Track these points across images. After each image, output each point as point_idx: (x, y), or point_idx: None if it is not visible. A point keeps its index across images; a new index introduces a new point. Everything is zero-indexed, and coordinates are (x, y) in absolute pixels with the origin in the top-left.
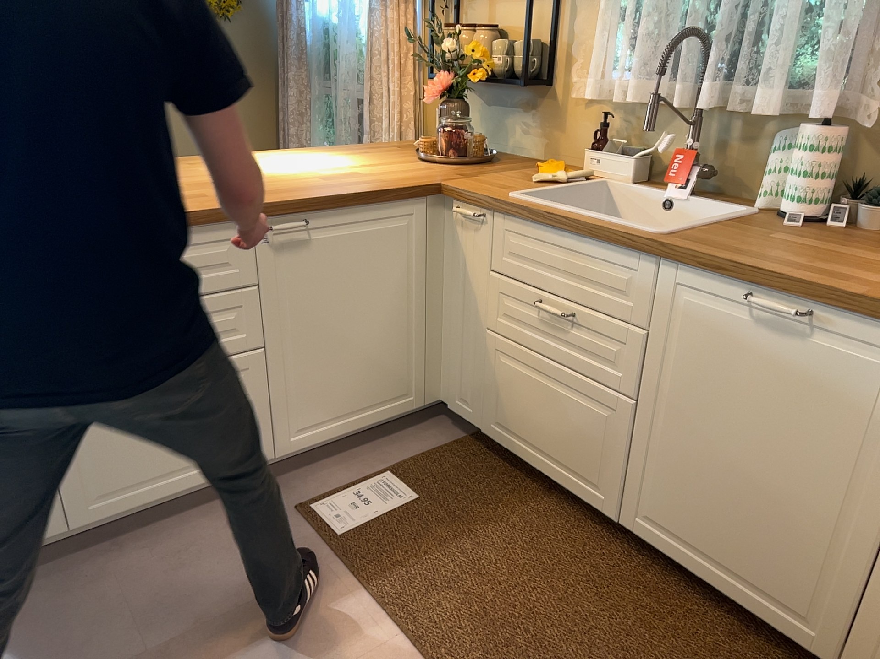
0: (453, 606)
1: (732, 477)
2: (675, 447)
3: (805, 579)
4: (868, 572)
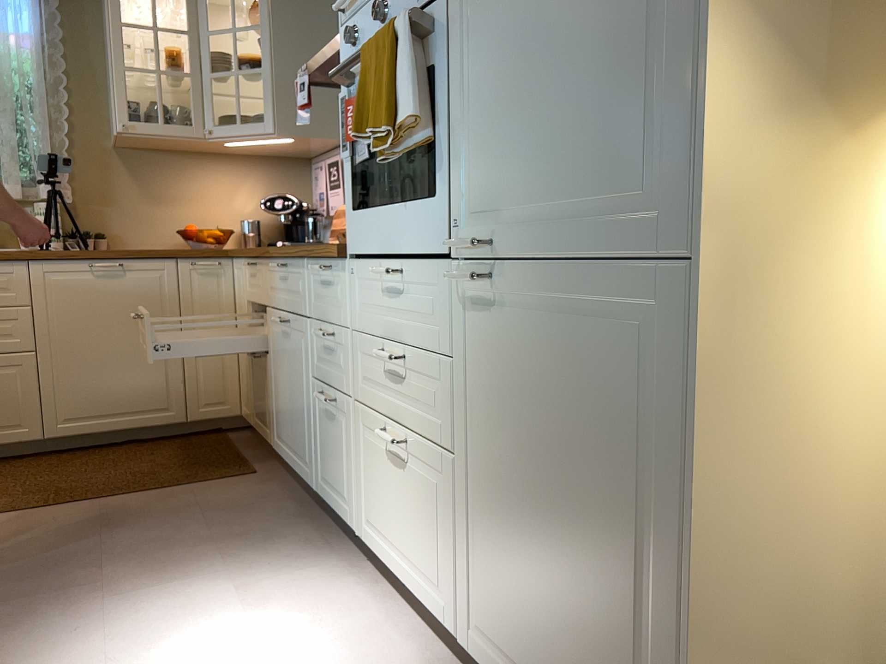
0: (3, 501)
1: (109, 361)
2: (71, 364)
3: (160, 388)
4: (182, 366)
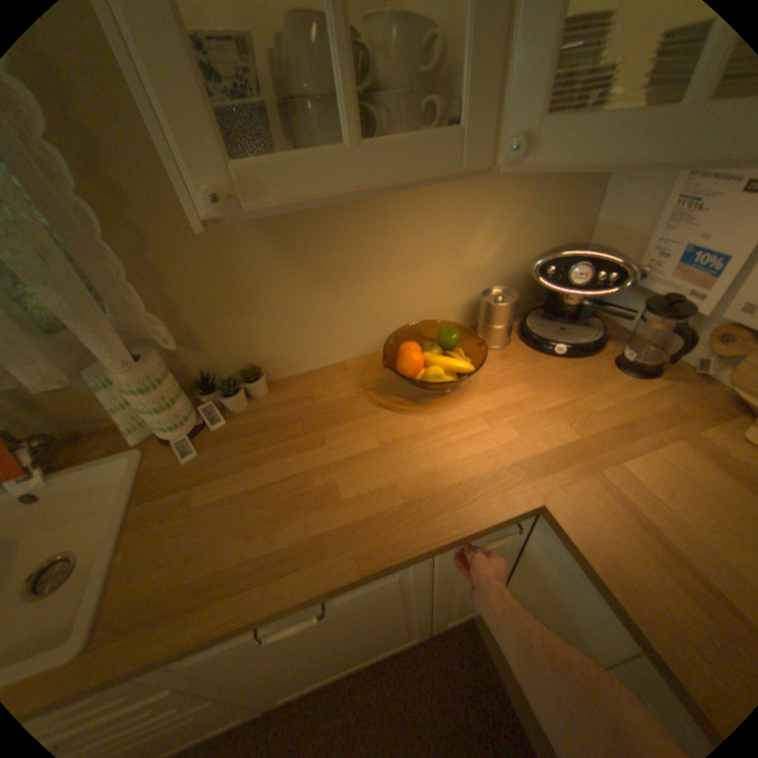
0: None
1: (329, 659)
2: (273, 683)
3: (401, 640)
4: (431, 619)
